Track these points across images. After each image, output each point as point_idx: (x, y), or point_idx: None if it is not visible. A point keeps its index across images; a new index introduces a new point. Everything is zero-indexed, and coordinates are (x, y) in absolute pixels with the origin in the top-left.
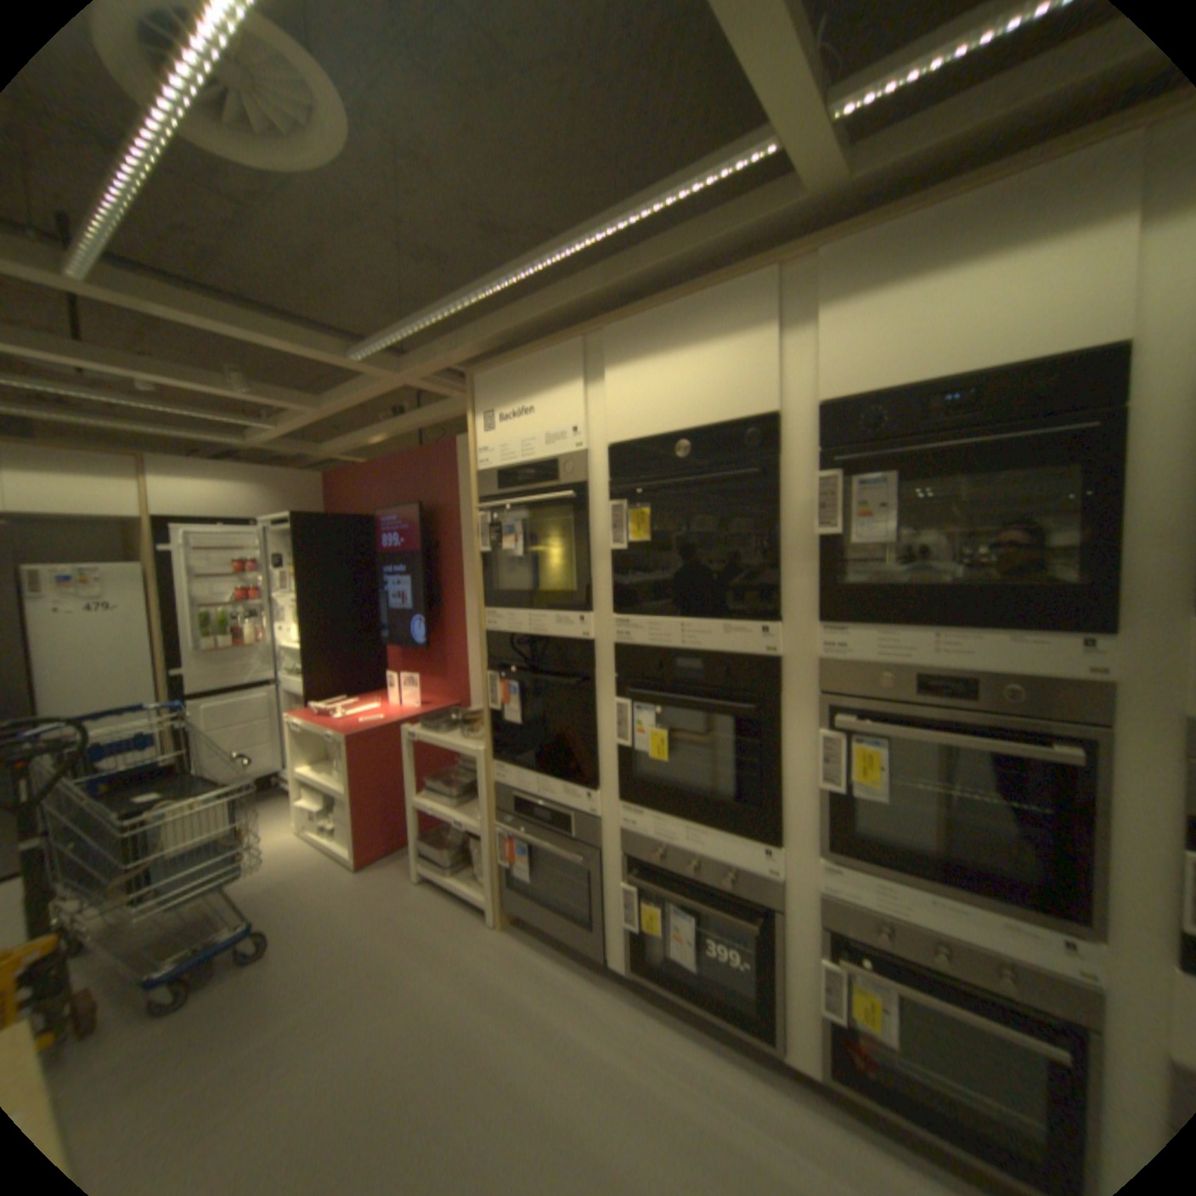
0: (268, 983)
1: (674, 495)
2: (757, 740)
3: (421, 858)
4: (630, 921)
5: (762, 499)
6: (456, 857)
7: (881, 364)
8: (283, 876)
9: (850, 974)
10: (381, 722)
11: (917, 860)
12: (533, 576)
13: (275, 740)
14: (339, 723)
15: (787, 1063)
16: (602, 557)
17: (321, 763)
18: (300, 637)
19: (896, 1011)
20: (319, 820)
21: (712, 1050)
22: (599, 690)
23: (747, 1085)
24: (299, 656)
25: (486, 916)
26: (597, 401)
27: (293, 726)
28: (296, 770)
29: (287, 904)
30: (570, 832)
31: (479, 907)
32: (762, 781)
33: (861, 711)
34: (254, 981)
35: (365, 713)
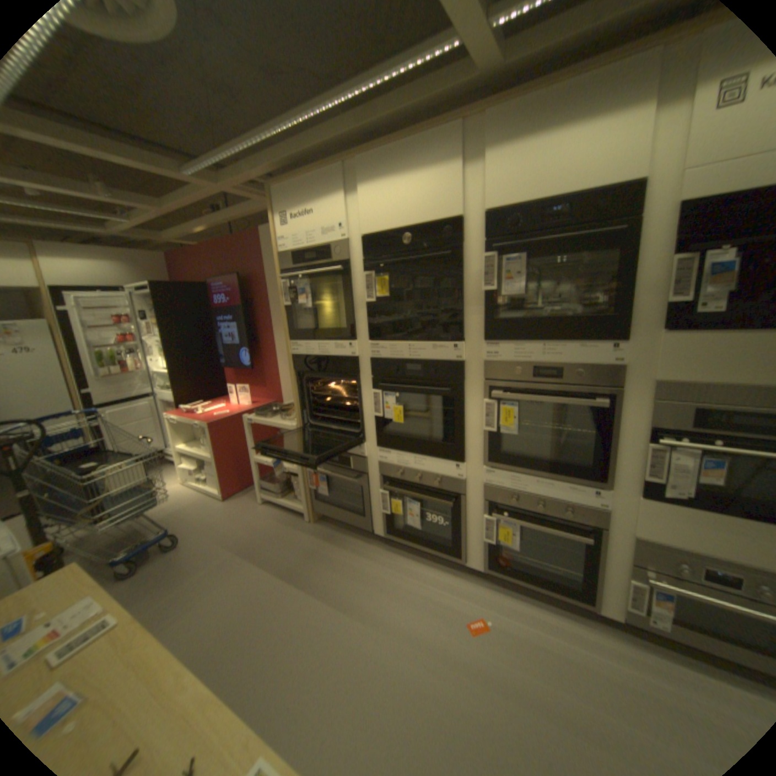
0: (182, 560)
1: (402, 268)
2: (451, 408)
3: (262, 490)
4: (385, 510)
5: (453, 270)
6: (283, 488)
7: (519, 187)
8: (179, 507)
9: (497, 520)
10: (228, 415)
11: (530, 462)
12: (319, 320)
13: (158, 431)
14: (201, 417)
15: (467, 567)
16: (361, 307)
17: (192, 442)
18: (167, 365)
19: (518, 534)
20: (196, 475)
21: (430, 567)
22: (362, 387)
23: (447, 580)
24: (168, 378)
25: (304, 517)
26: (353, 207)
27: (171, 421)
28: (176, 447)
29: (184, 521)
30: (350, 467)
31: (300, 513)
32: (454, 430)
33: (505, 389)
34: (173, 560)
35: (216, 410)
